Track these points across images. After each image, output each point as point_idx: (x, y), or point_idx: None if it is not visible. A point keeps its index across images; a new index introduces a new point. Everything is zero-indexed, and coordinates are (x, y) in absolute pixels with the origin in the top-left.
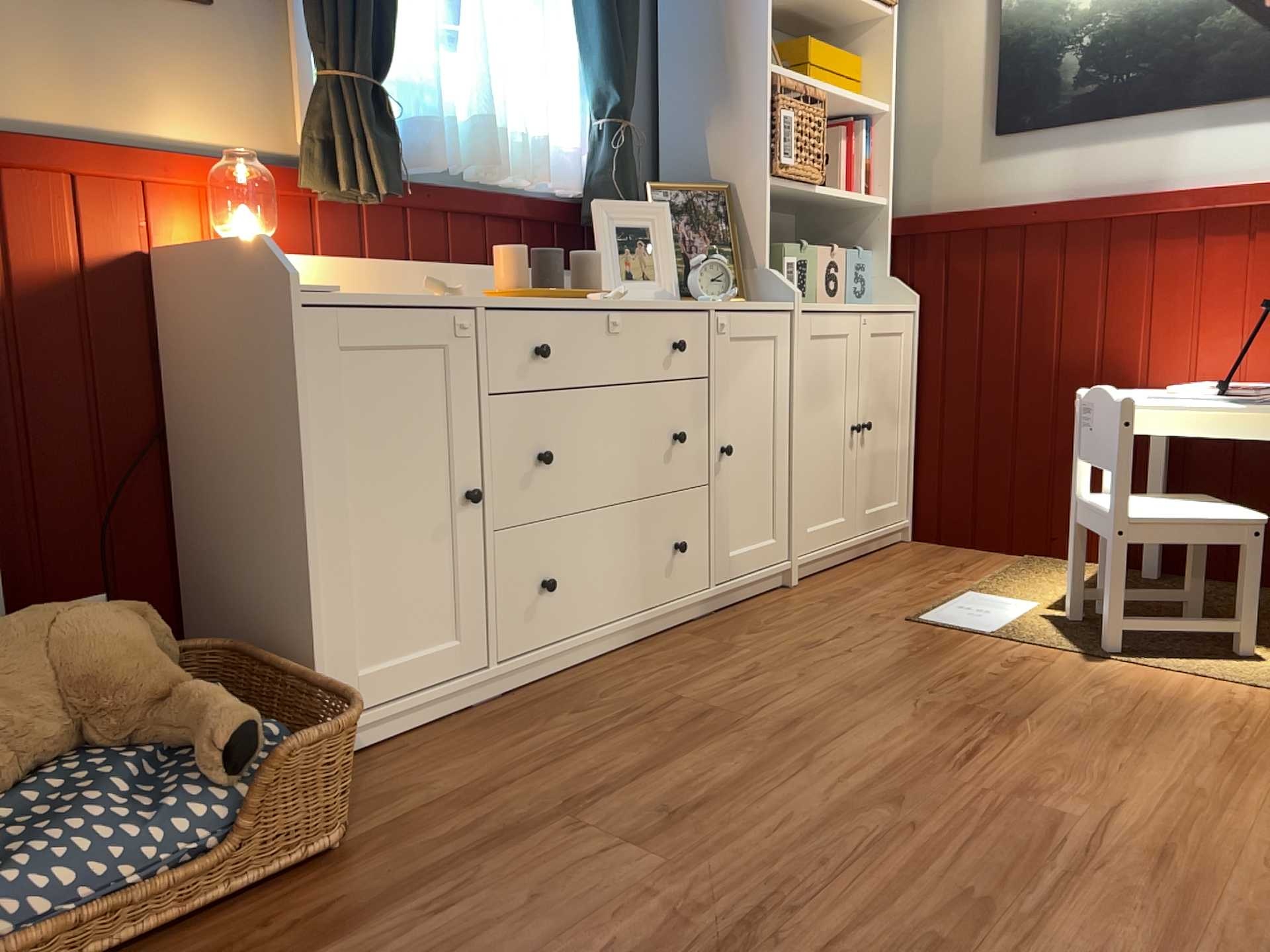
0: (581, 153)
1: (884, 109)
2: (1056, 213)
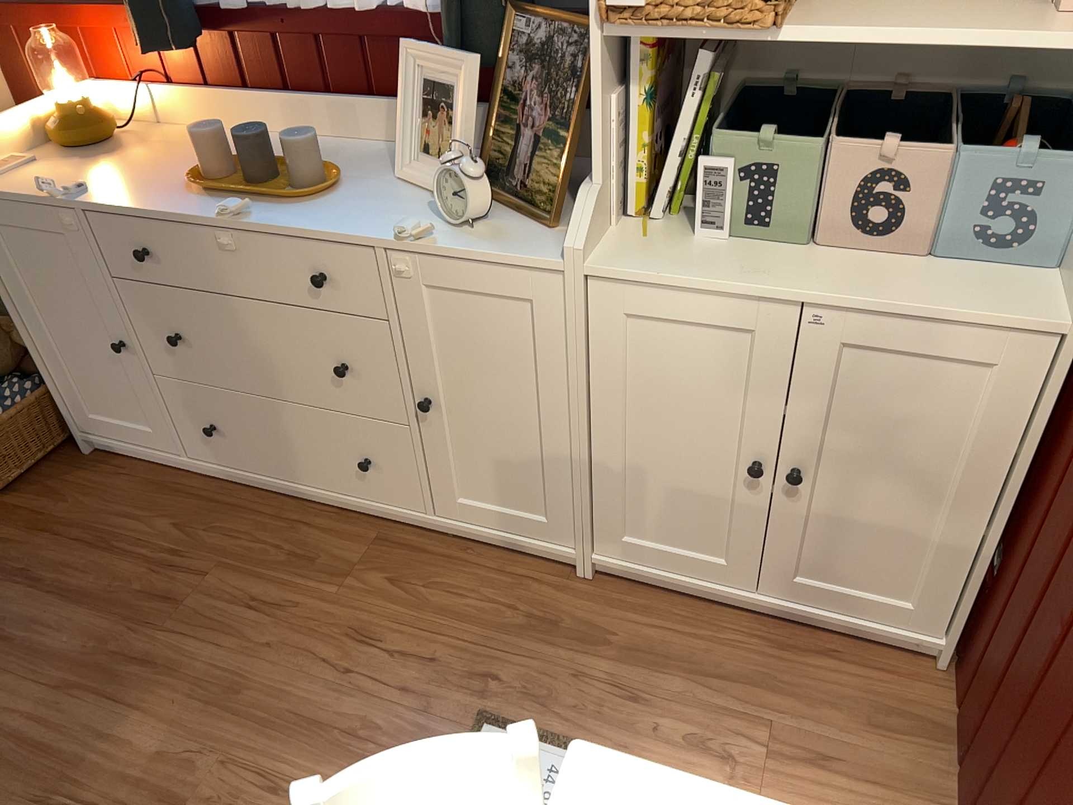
0: None
1: None
2: None
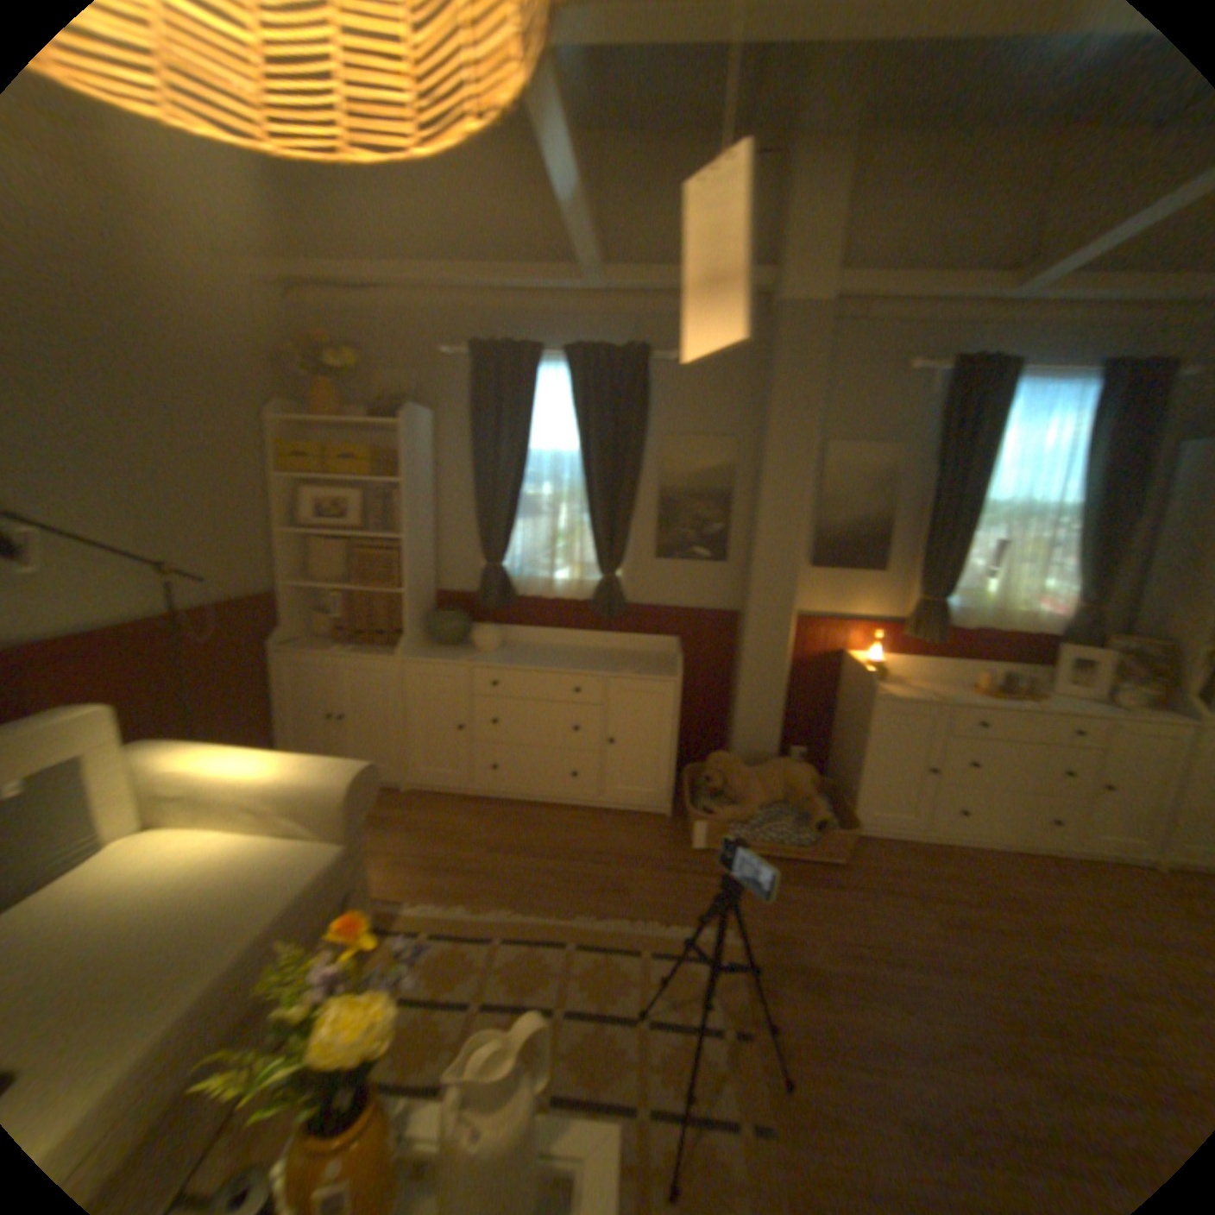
0: (1072, 614)
1: None
2: None
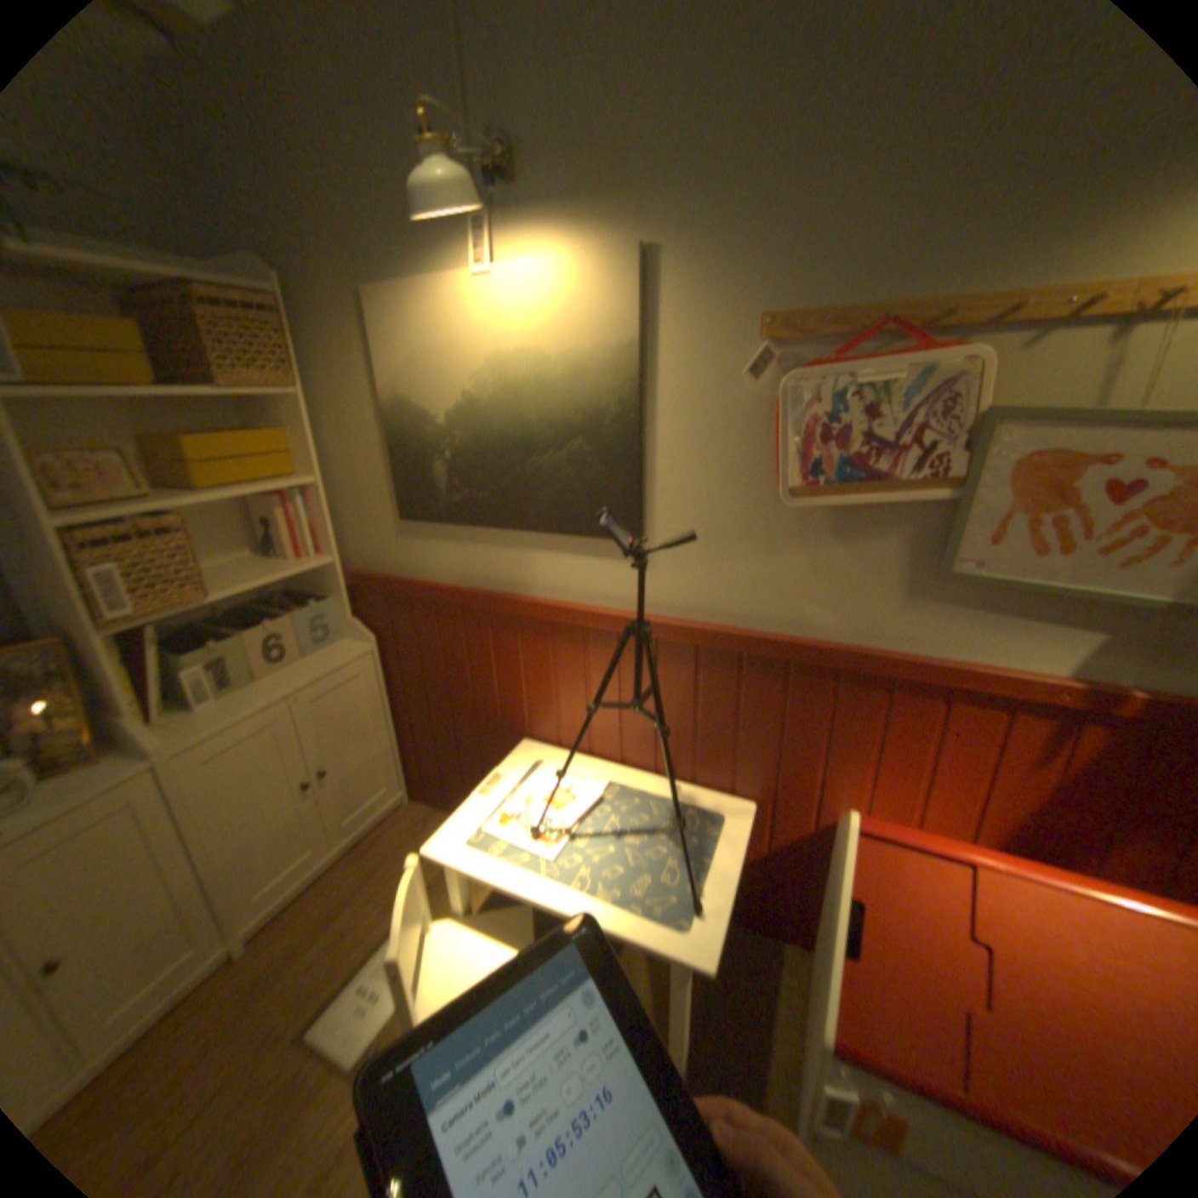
0: None
1: (309, 482)
2: (454, 597)
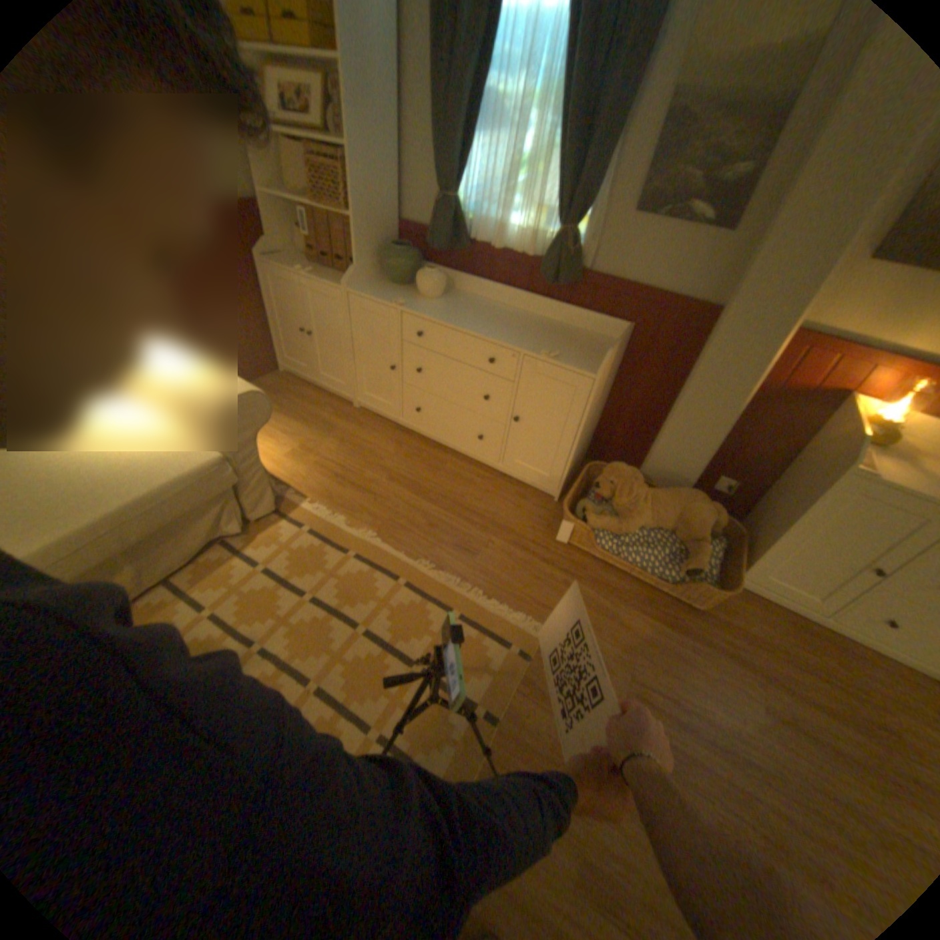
0: None
1: None
2: None
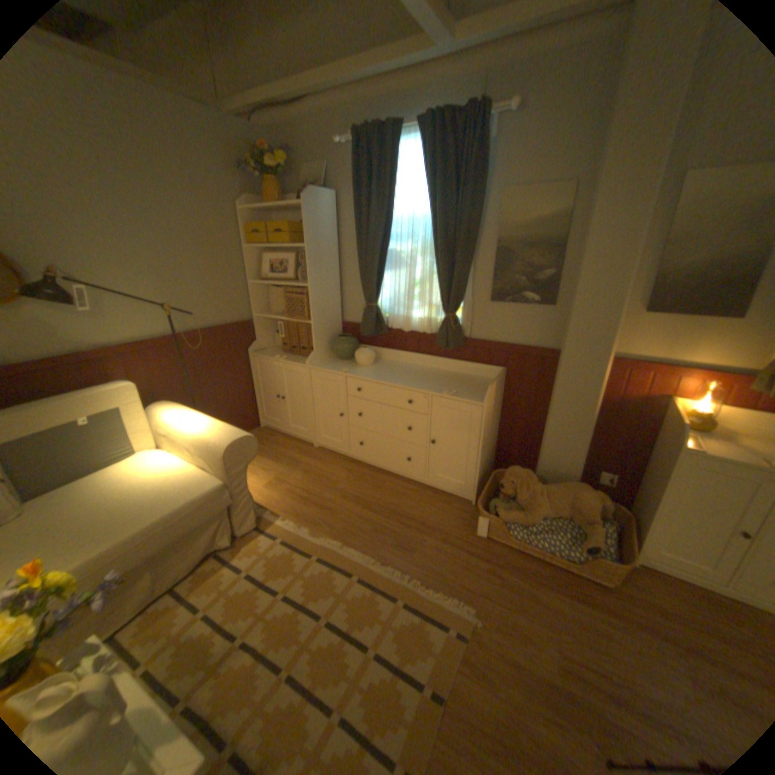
0: None
1: None
2: None
